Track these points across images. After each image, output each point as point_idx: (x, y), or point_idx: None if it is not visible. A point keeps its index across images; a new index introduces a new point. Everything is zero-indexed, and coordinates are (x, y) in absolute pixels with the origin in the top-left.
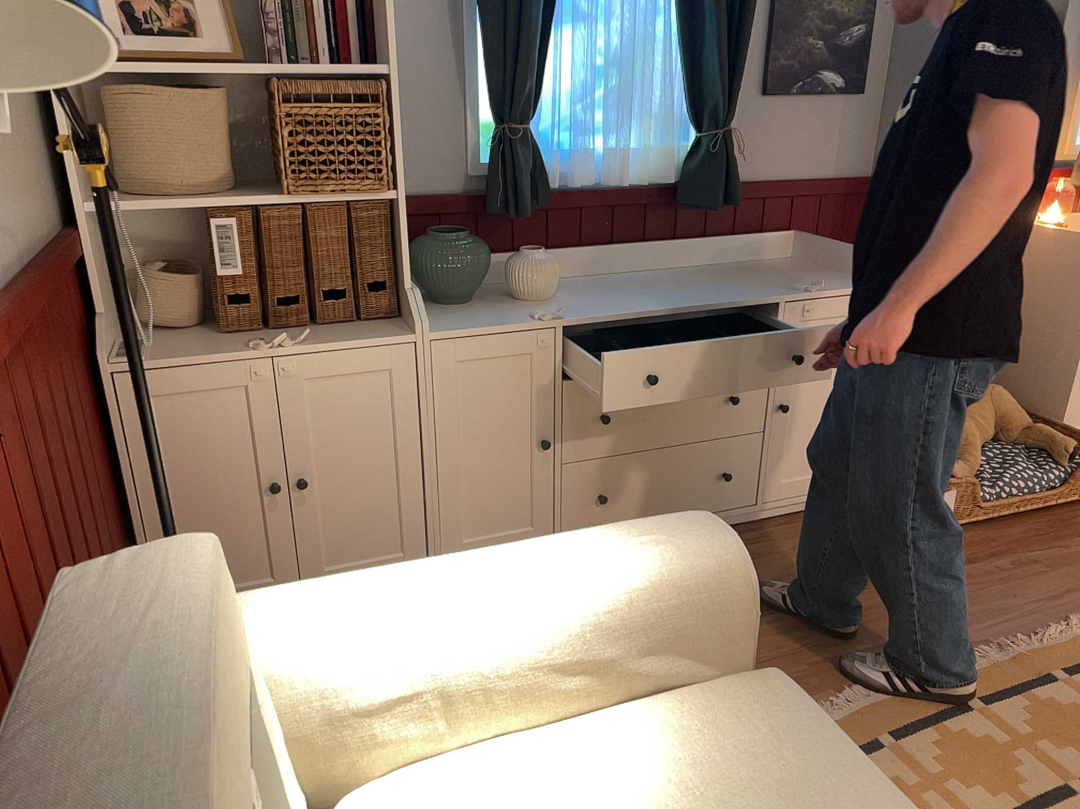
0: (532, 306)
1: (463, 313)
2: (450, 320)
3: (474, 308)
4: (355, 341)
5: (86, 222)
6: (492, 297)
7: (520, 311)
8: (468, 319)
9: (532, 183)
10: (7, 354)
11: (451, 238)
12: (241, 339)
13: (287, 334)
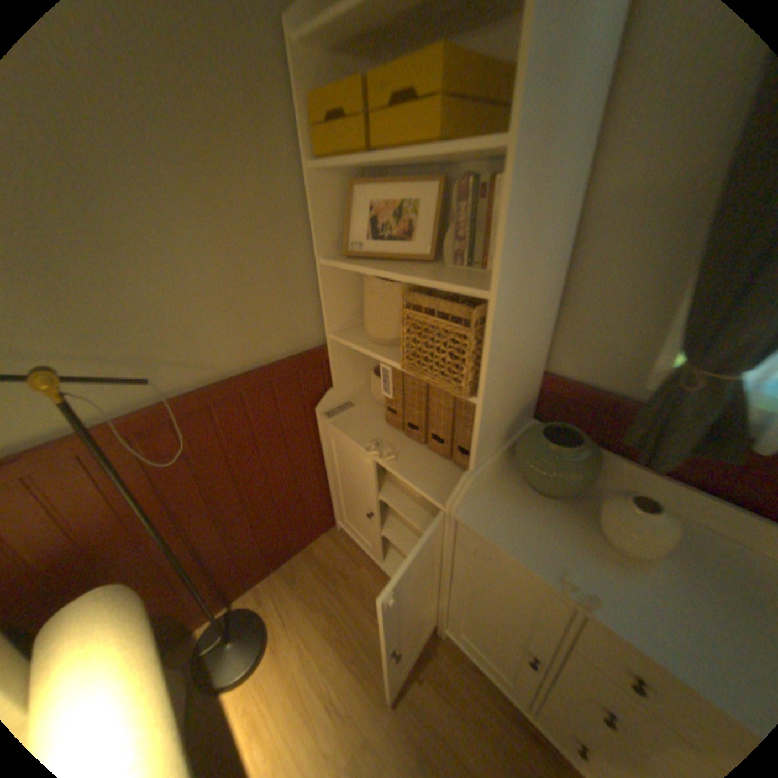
0: (606, 558)
1: (527, 513)
2: (502, 514)
3: (552, 512)
4: (420, 481)
5: (333, 341)
6: (593, 509)
7: (578, 554)
8: (519, 524)
9: (713, 439)
10: (149, 432)
11: (555, 447)
12: (387, 431)
13: (406, 443)
